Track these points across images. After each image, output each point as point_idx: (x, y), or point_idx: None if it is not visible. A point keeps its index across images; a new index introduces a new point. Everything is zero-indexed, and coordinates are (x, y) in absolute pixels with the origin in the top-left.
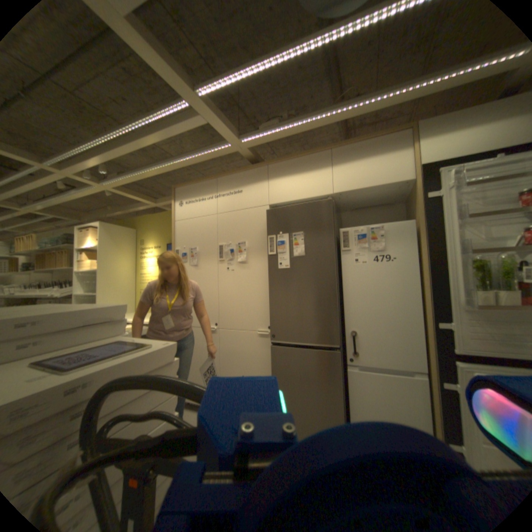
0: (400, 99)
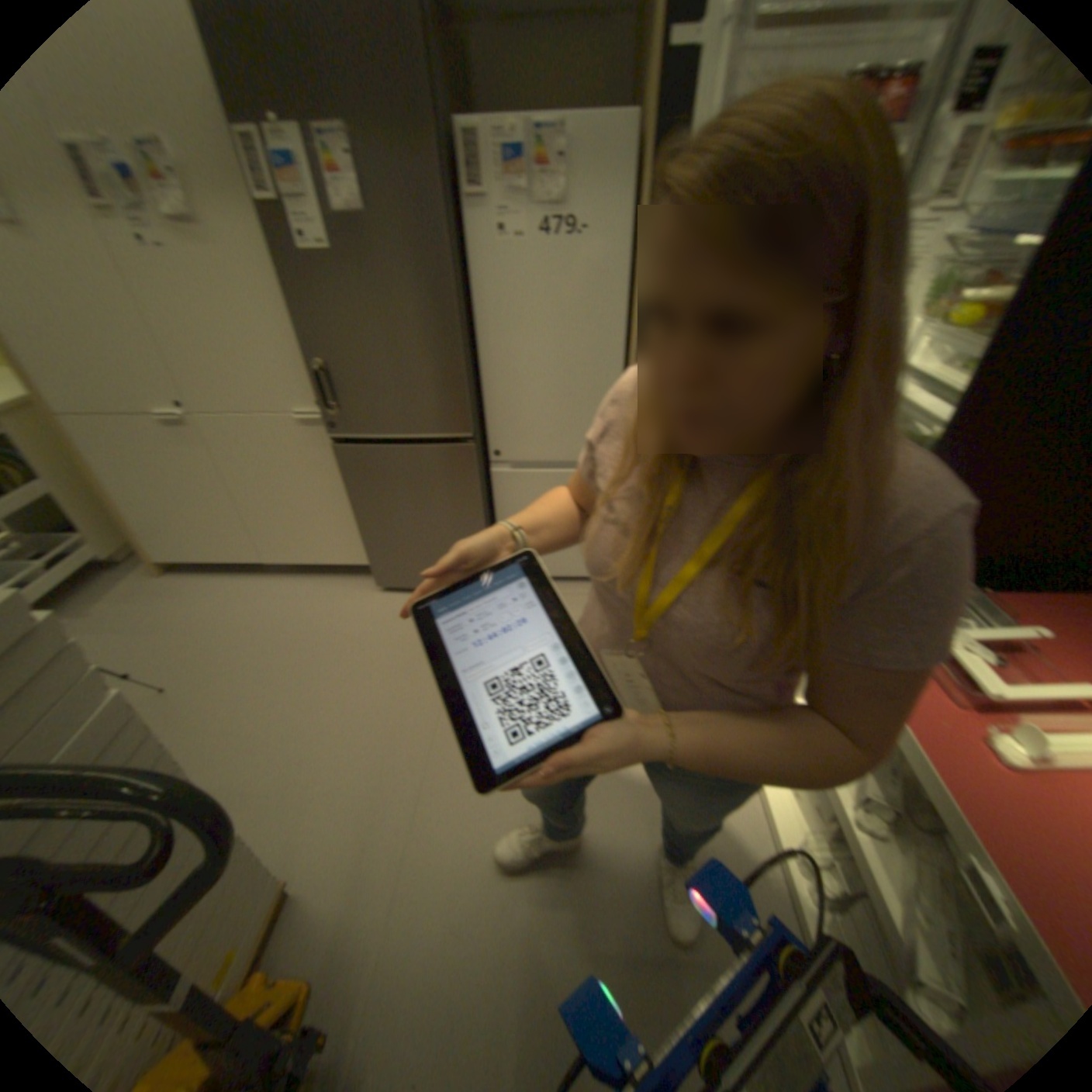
0: None
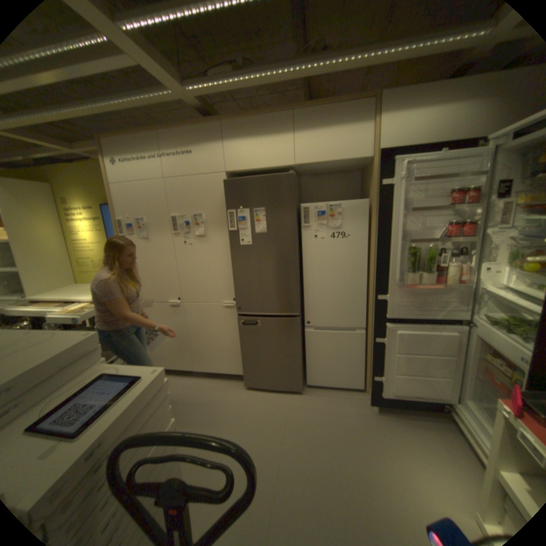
0: (369, 63)
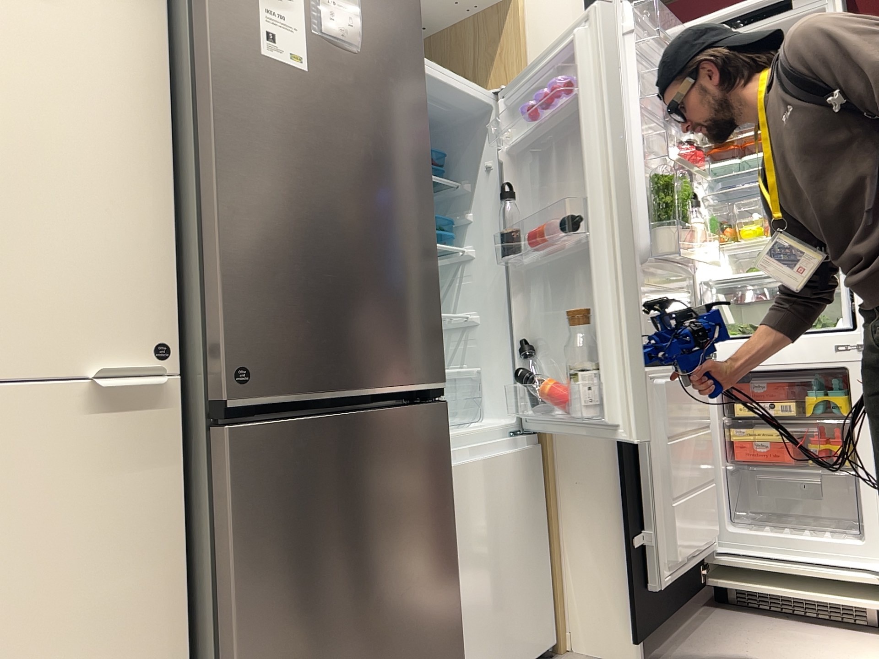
0: None
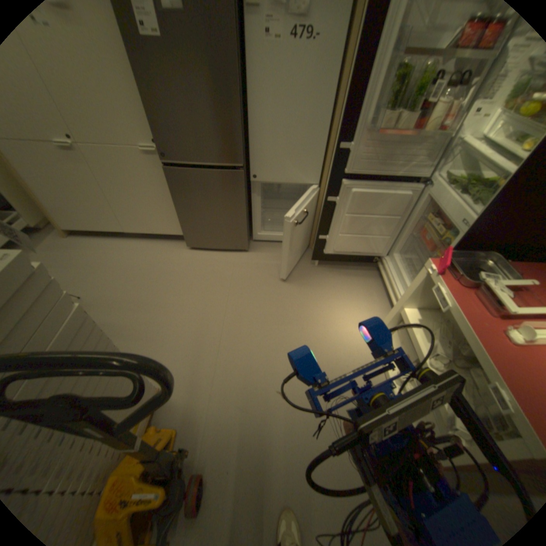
0: None
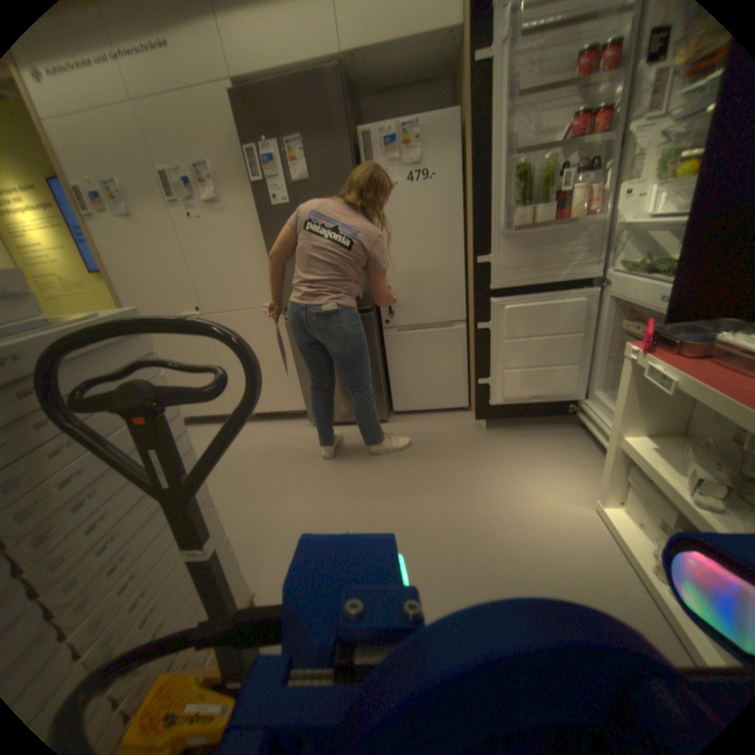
0: None
